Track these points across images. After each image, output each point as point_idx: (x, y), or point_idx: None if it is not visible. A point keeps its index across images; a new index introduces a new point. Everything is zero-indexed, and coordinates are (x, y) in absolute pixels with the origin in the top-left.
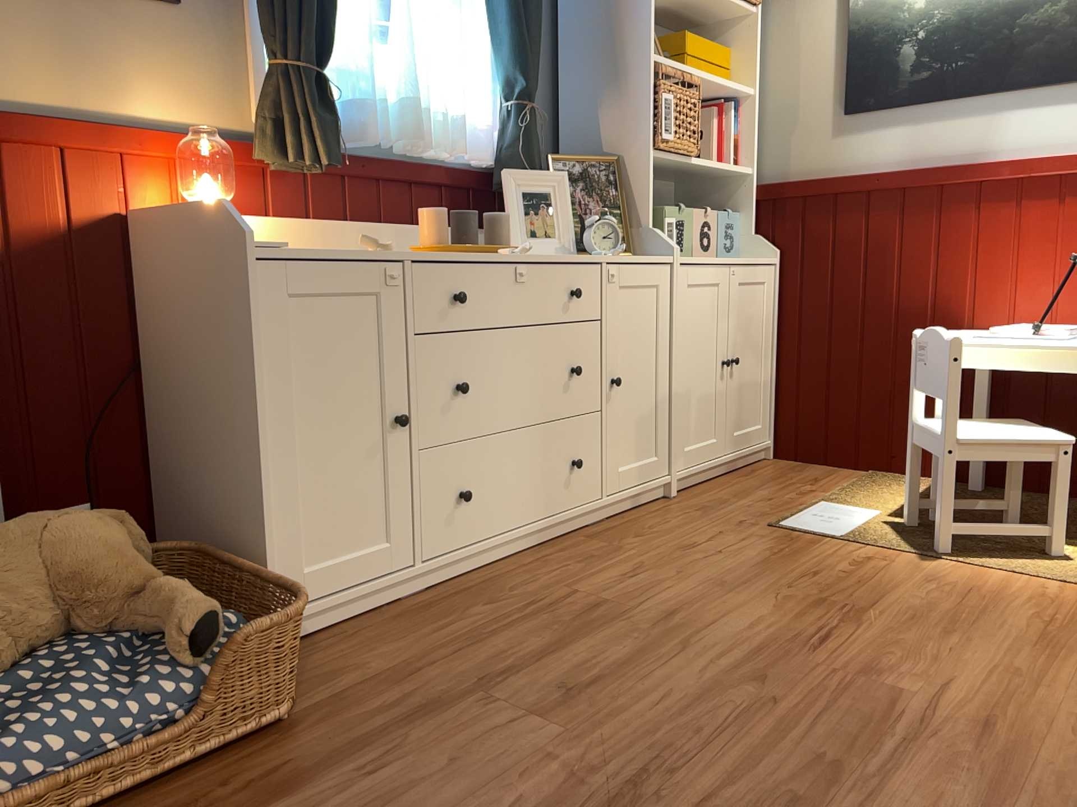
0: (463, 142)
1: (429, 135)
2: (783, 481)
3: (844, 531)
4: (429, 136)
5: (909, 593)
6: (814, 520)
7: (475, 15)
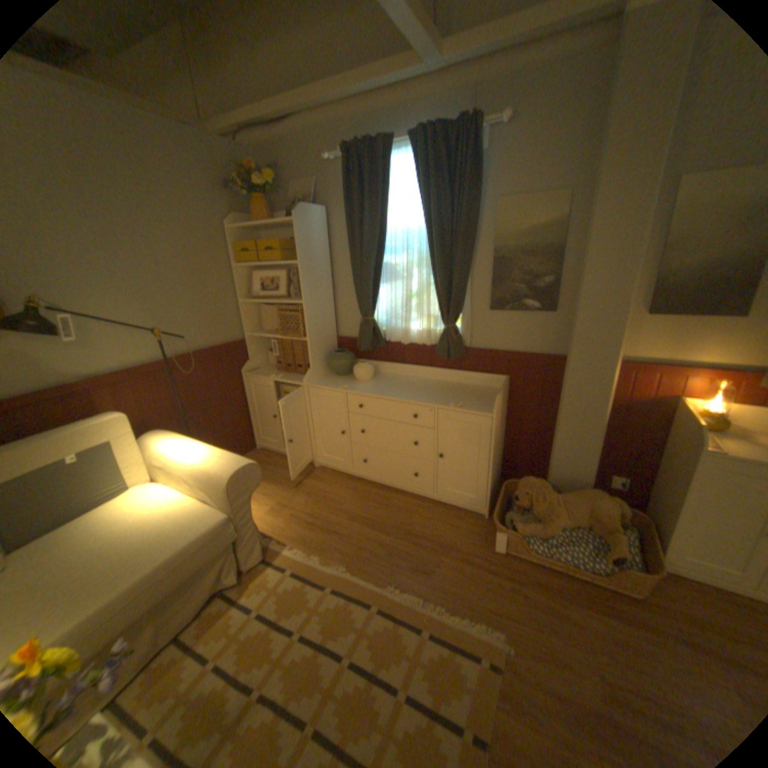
0: None
1: None
2: None
3: None
4: None
5: None
6: None
7: None
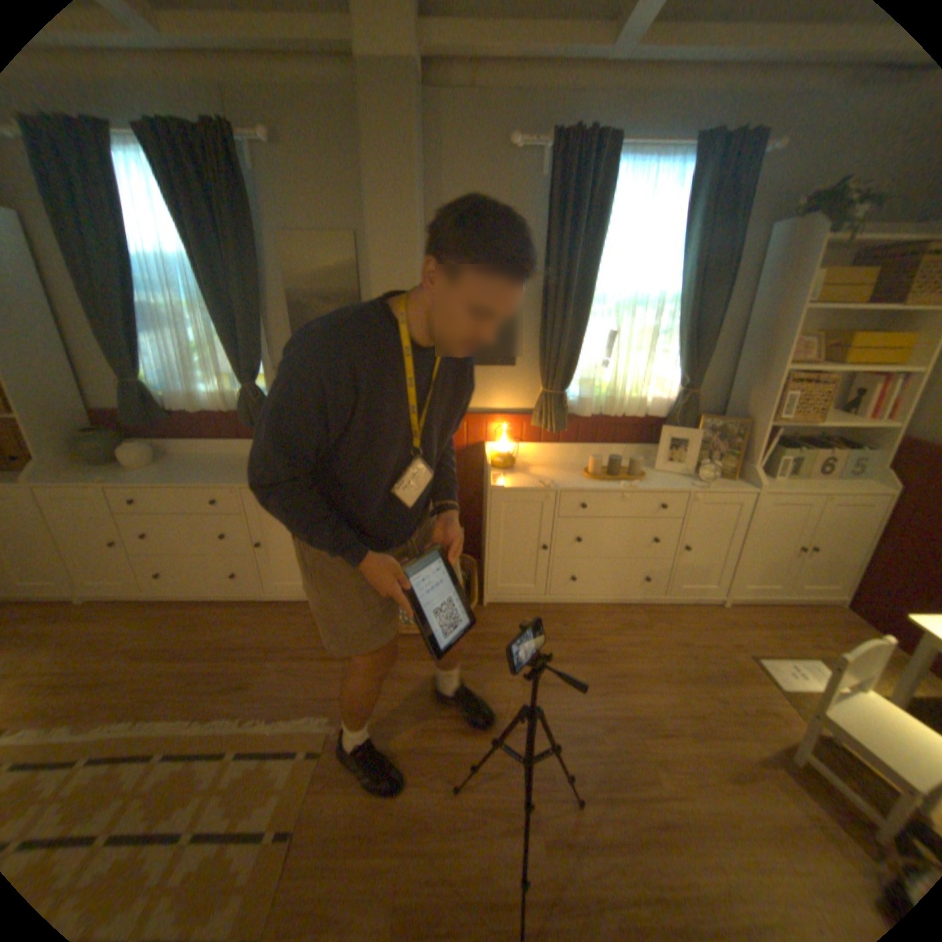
0: (651, 405)
1: (627, 405)
2: (822, 633)
3: (794, 693)
4: (628, 405)
5: (759, 753)
6: (788, 674)
7: (672, 342)
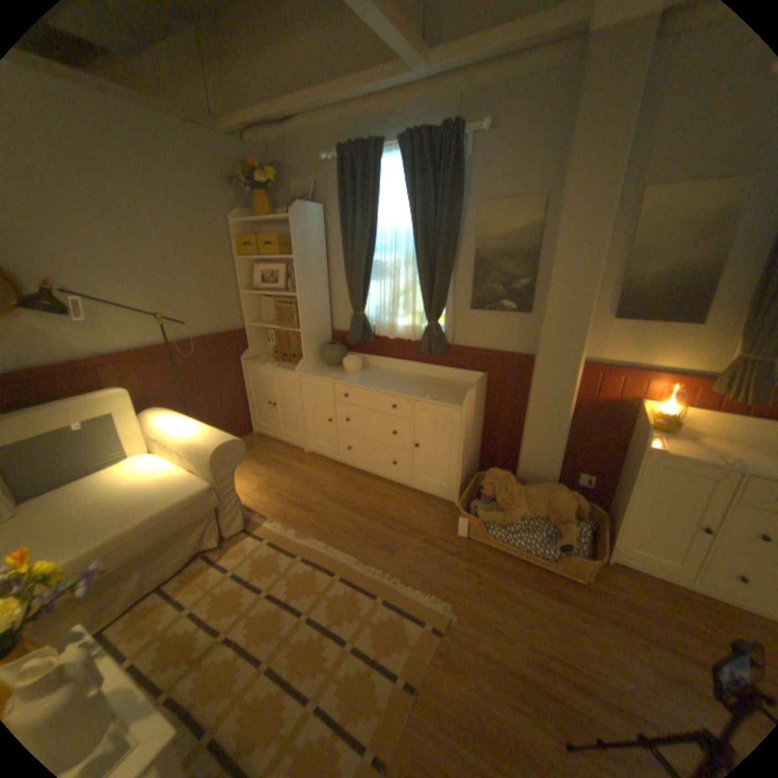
0: None
1: None
2: None
3: None
4: None
5: None
6: None
7: None
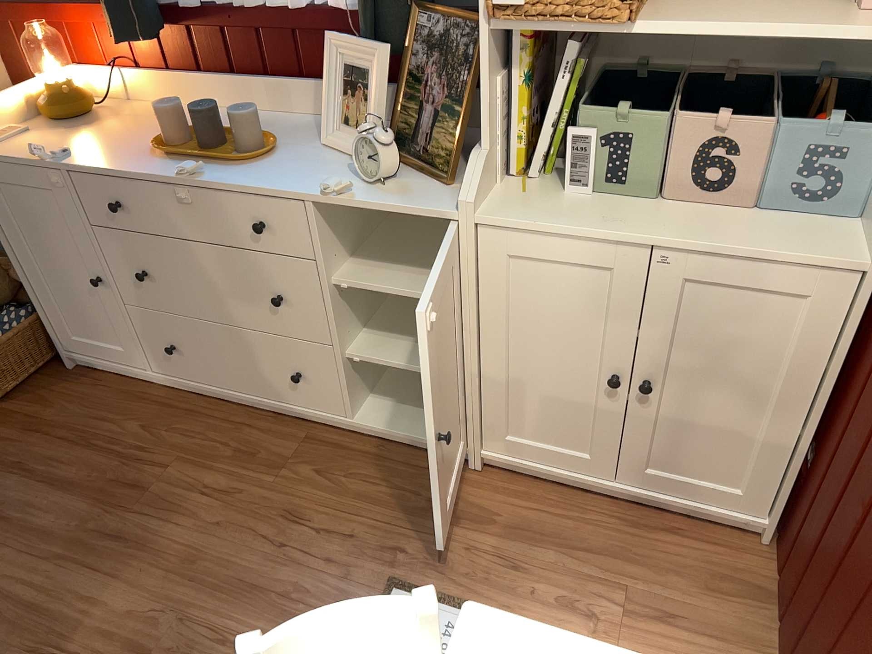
0: None
1: None
2: (633, 574)
3: None
4: None
5: None
6: None
7: None
